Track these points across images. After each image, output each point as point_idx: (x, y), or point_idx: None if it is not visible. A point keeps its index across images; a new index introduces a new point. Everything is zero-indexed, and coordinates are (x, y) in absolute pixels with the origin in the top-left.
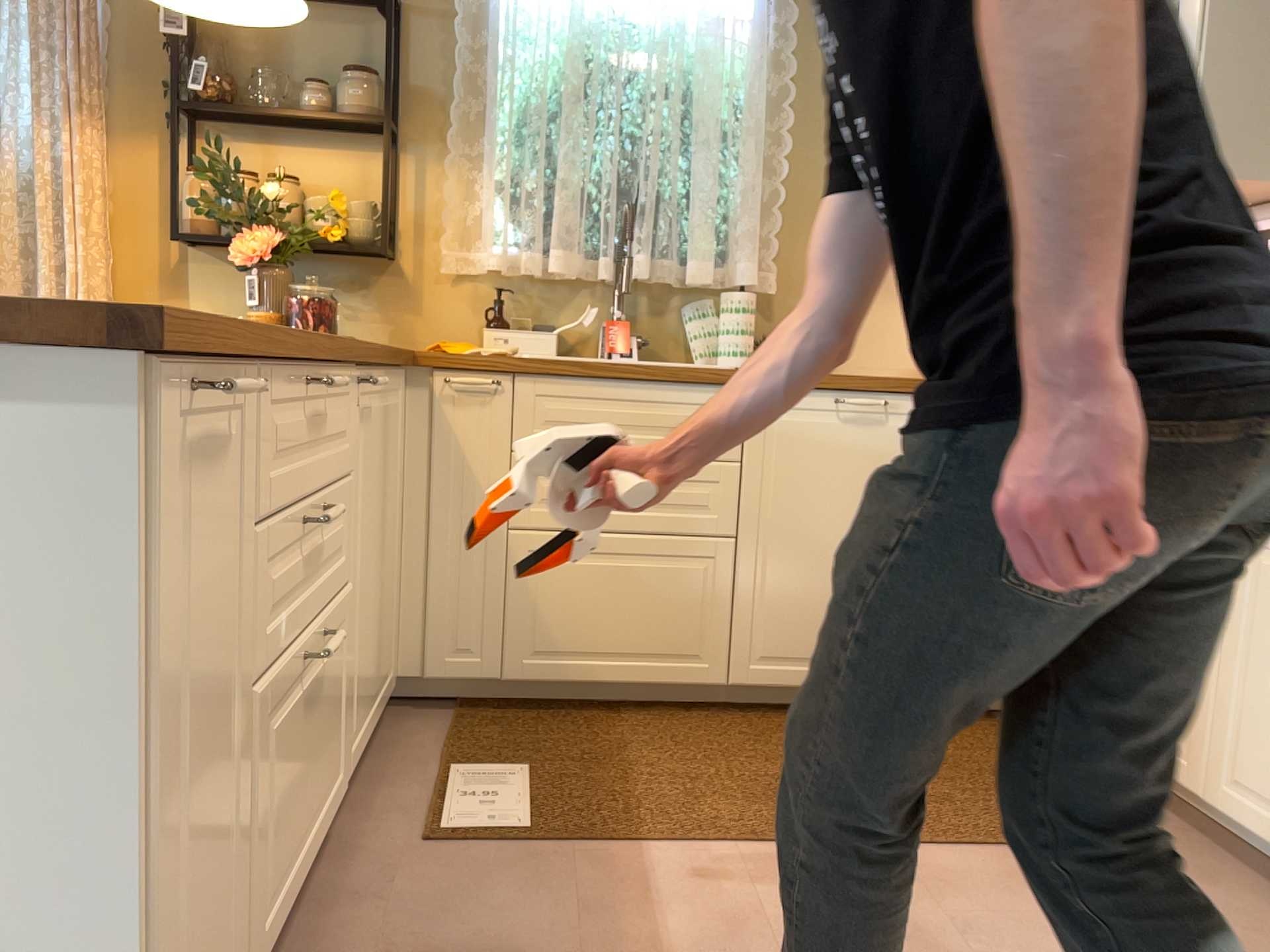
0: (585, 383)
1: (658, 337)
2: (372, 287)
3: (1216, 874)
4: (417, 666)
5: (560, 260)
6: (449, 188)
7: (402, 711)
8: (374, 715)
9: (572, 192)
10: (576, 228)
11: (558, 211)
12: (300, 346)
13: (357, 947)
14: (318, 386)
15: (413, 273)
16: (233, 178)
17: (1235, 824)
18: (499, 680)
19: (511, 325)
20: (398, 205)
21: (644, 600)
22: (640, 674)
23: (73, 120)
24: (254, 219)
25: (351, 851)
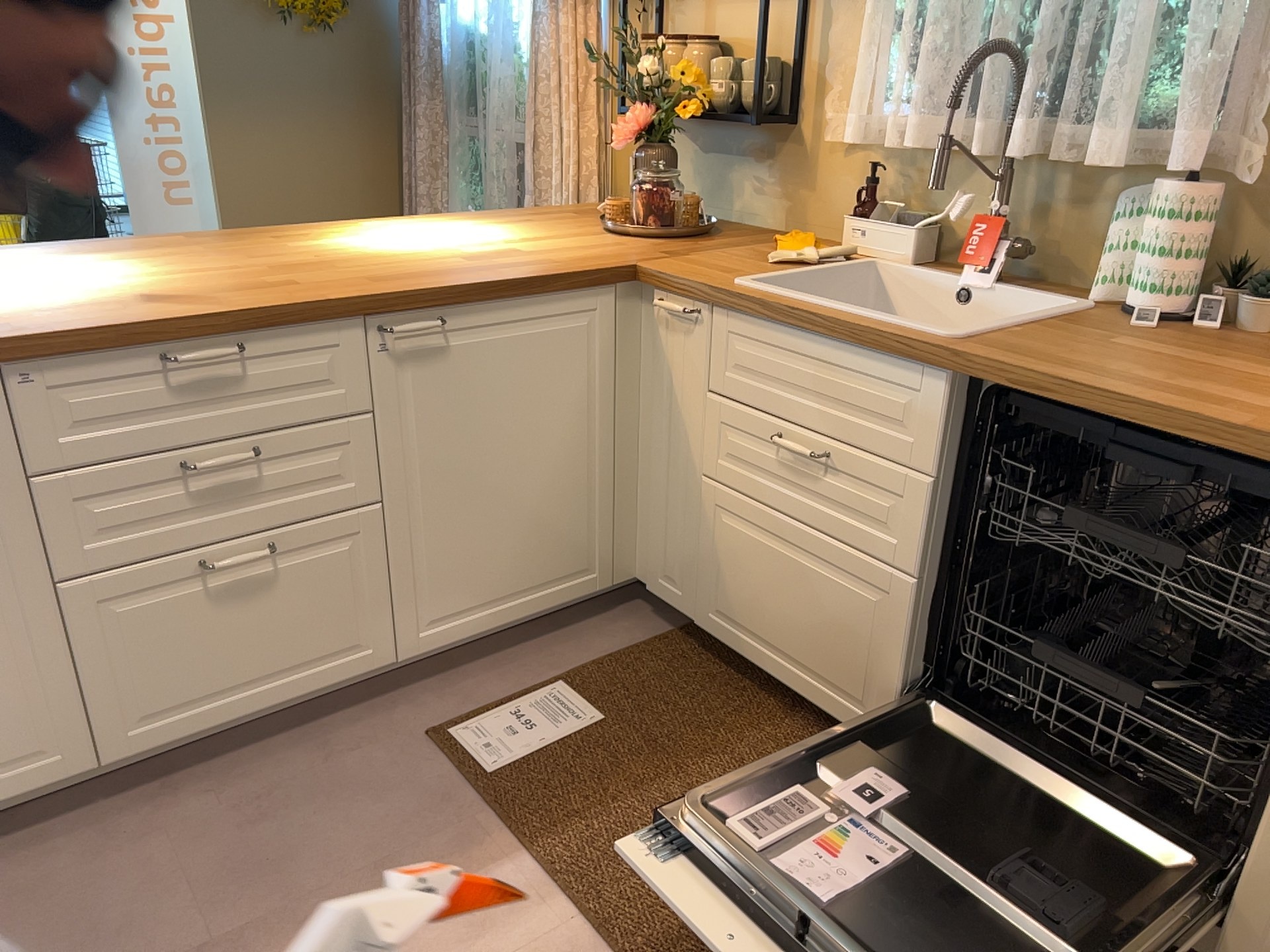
0: (771, 327)
1: (1071, 243)
2: (773, 158)
3: None
4: (646, 575)
5: (913, 134)
6: (834, 36)
7: (639, 609)
8: (520, 608)
9: (942, 32)
10: (950, 84)
11: (926, 61)
12: (142, 330)
13: (271, 778)
14: (169, 361)
15: (807, 142)
16: (634, 53)
17: None
18: (696, 620)
19: (876, 214)
20: (799, 59)
21: (812, 606)
22: (803, 685)
23: (565, 3)
24: (639, 97)
25: (392, 708)
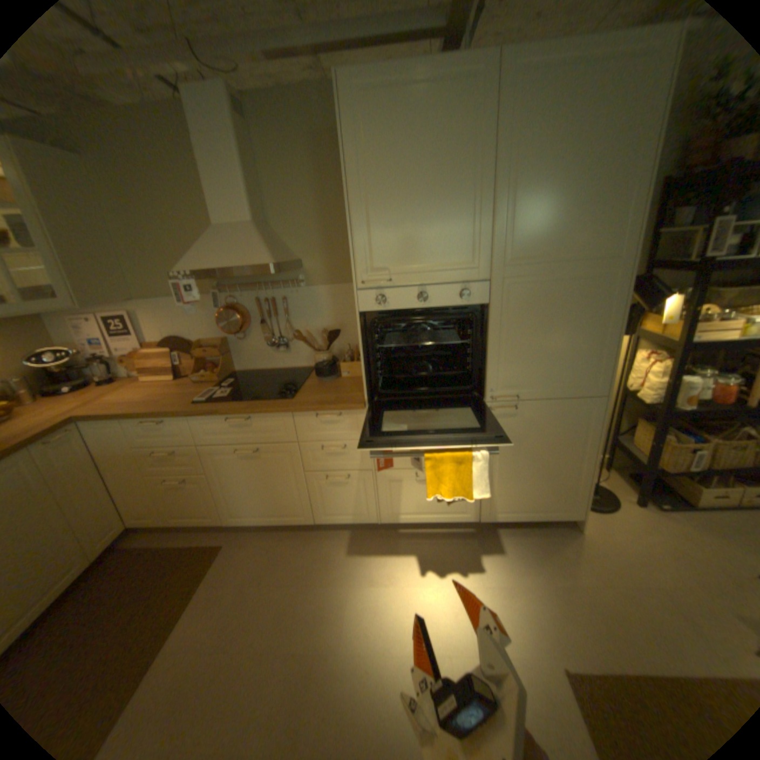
0: None
1: None
2: None
3: (237, 542)
4: None
5: None
6: None
7: None
8: None
9: None
10: None
11: None
12: None
13: None
14: None
15: None
16: None
17: (235, 526)
18: None
19: None
20: None
21: None
22: None
23: None
24: None
25: None
